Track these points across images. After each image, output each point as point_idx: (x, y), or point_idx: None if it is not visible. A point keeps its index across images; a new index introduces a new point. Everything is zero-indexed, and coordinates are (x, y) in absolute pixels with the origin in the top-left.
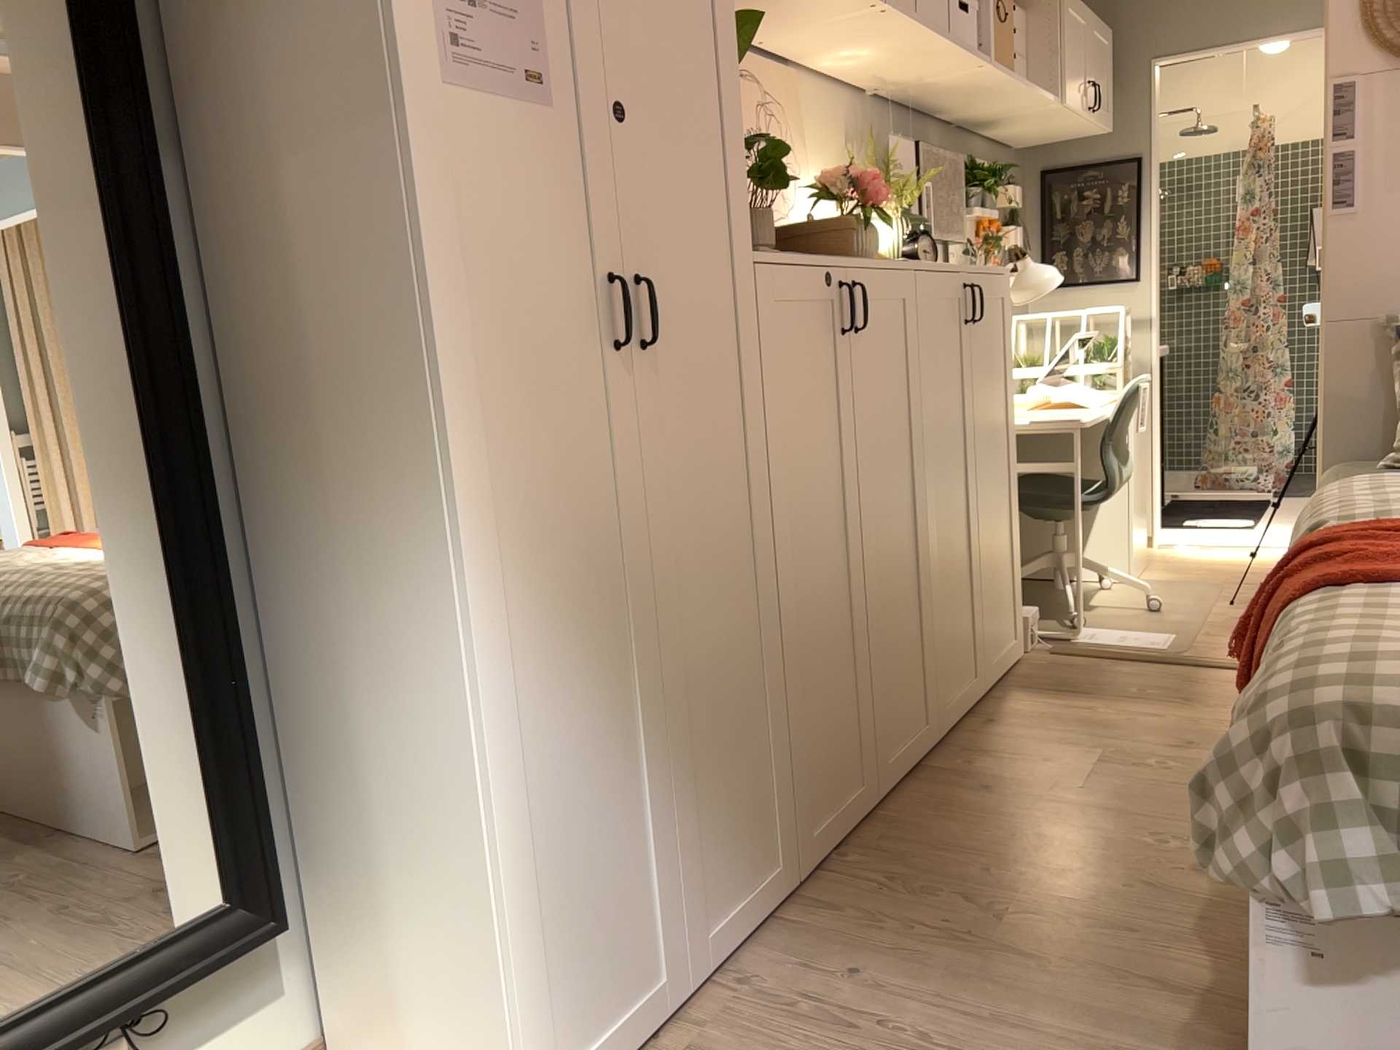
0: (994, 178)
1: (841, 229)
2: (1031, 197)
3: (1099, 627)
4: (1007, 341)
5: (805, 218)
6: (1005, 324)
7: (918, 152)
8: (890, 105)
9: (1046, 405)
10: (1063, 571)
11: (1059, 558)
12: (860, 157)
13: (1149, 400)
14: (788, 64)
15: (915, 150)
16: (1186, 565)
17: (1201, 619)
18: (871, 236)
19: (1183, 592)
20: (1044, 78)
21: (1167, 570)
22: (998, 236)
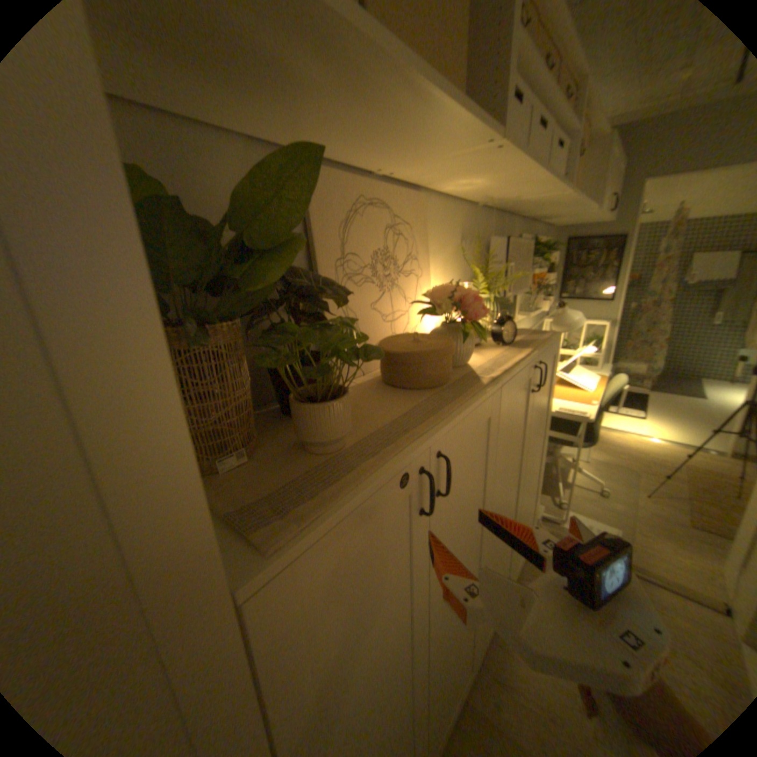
0: (547, 245)
1: (444, 359)
2: (562, 252)
3: (577, 513)
4: (554, 379)
5: (411, 350)
6: (556, 369)
7: (510, 238)
8: (496, 211)
9: (562, 382)
10: (559, 474)
11: (557, 464)
12: (472, 251)
13: (609, 362)
14: (423, 190)
15: (508, 238)
16: (618, 453)
17: (636, 516)
18: (471, 344)
19: (620, 482)
20: (595, 193)
21: (608, 456)
22: (545, 279)
